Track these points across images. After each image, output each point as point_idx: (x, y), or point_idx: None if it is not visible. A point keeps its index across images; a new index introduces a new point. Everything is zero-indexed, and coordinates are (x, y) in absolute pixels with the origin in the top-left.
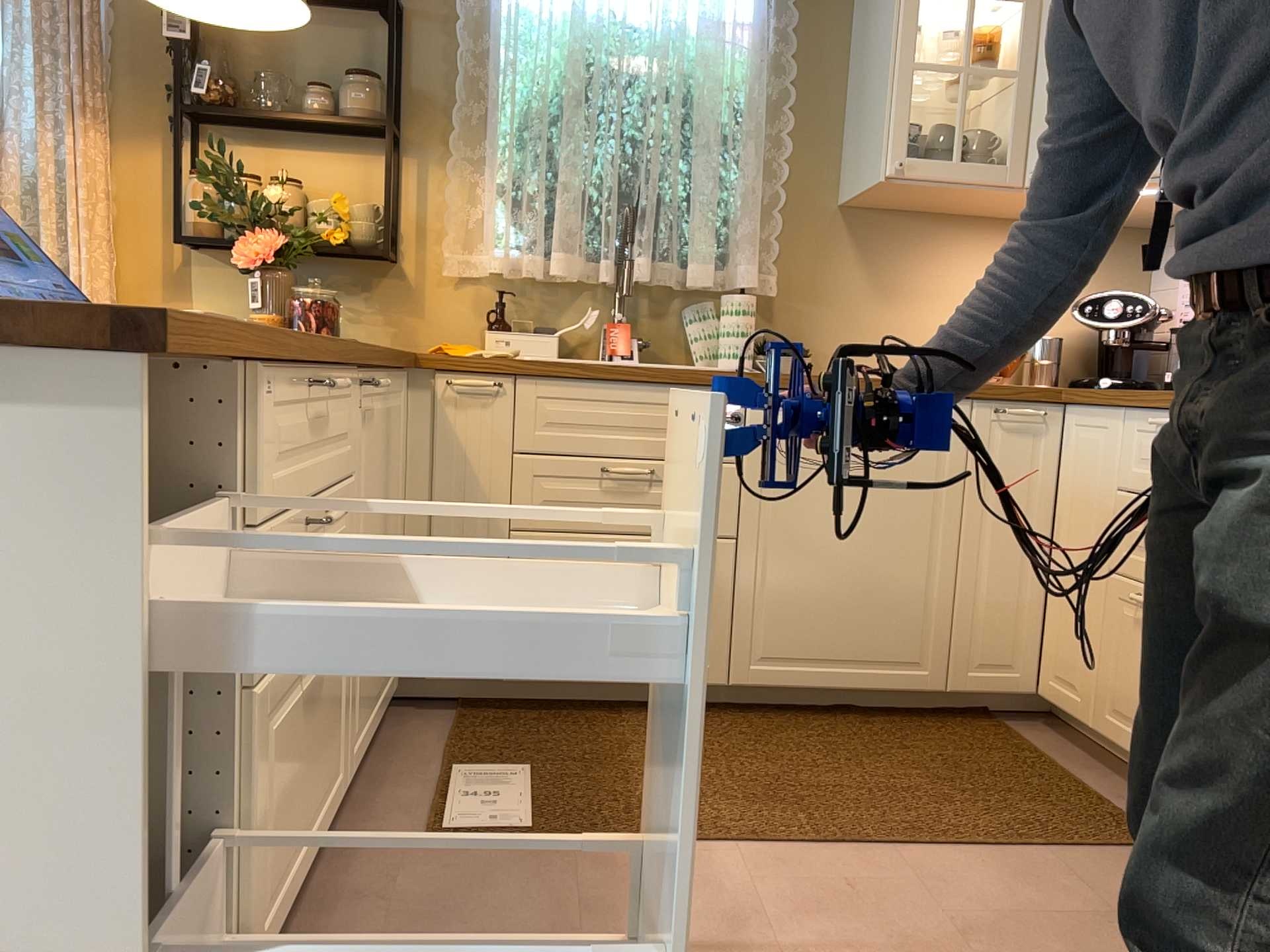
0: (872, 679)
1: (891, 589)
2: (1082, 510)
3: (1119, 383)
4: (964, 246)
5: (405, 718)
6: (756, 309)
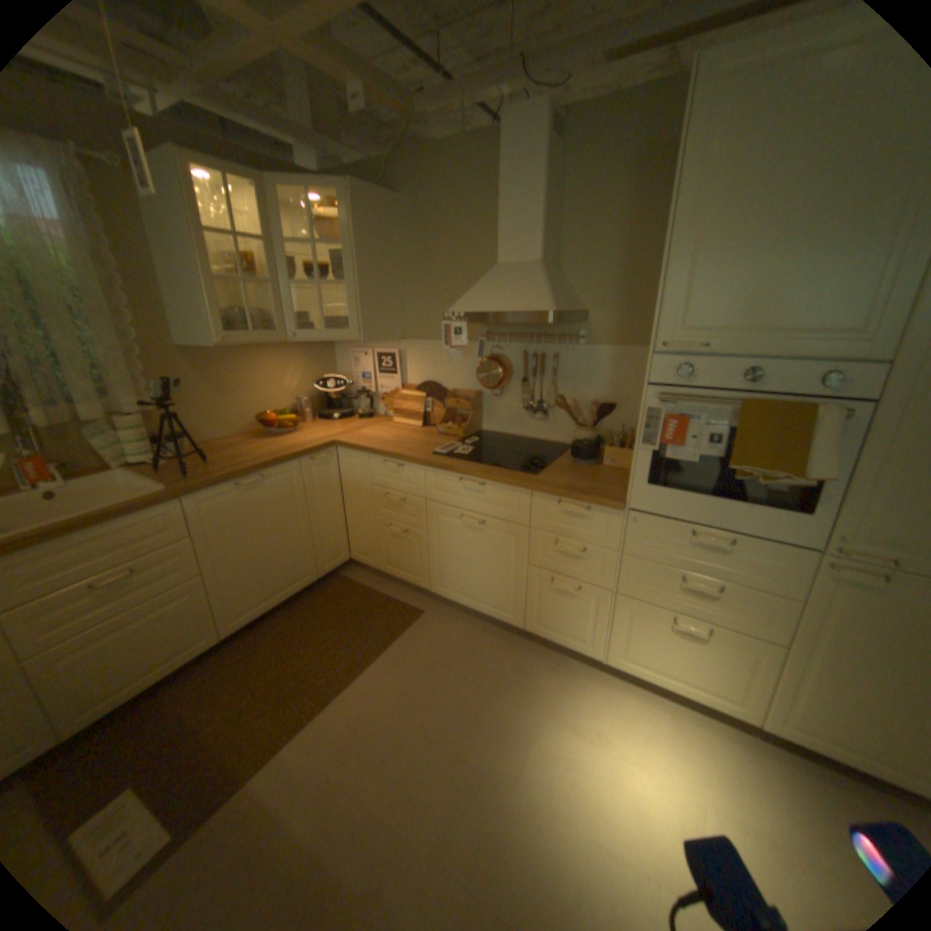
0: (288, 594)
1: (286, 554)
2: (354, 490)
3: (340, 416)
4: (252, 359)
5: None
6: (143, 425)
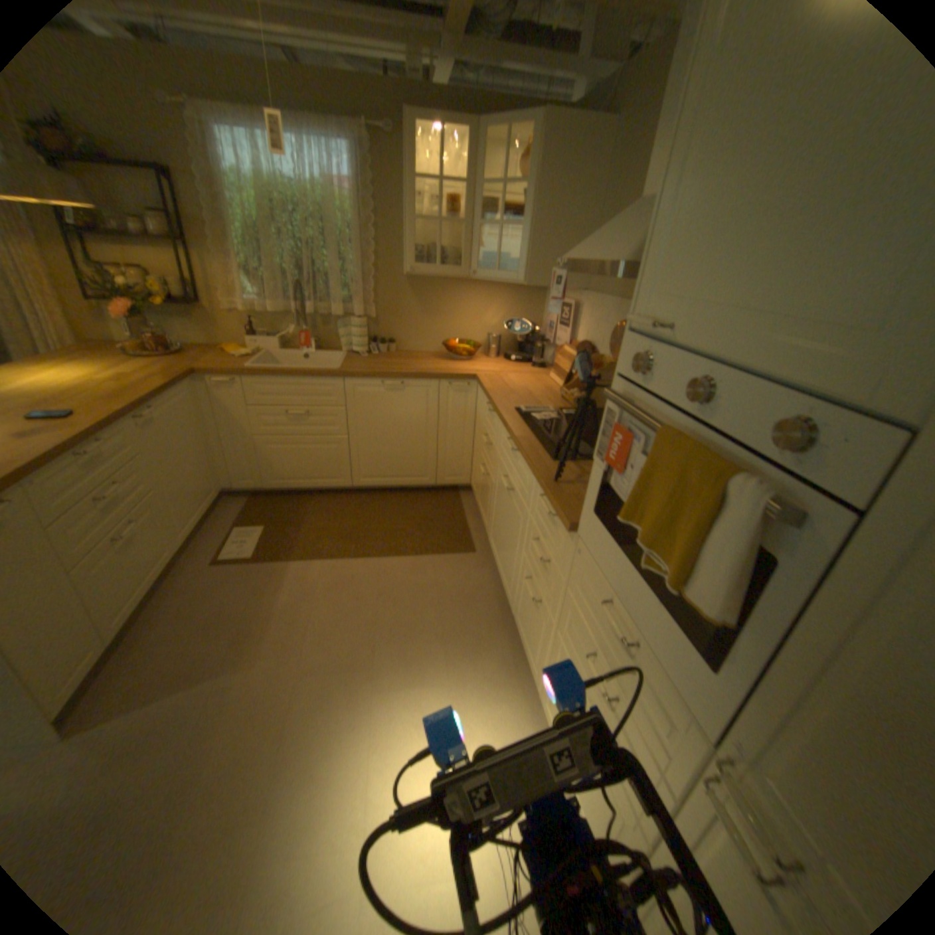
0: (407, 484)
1: (411, 453)
2: (478, 426)
3: (516, 361)
4: (461, 293)
5: (226, 505)
6: (365, 327)
